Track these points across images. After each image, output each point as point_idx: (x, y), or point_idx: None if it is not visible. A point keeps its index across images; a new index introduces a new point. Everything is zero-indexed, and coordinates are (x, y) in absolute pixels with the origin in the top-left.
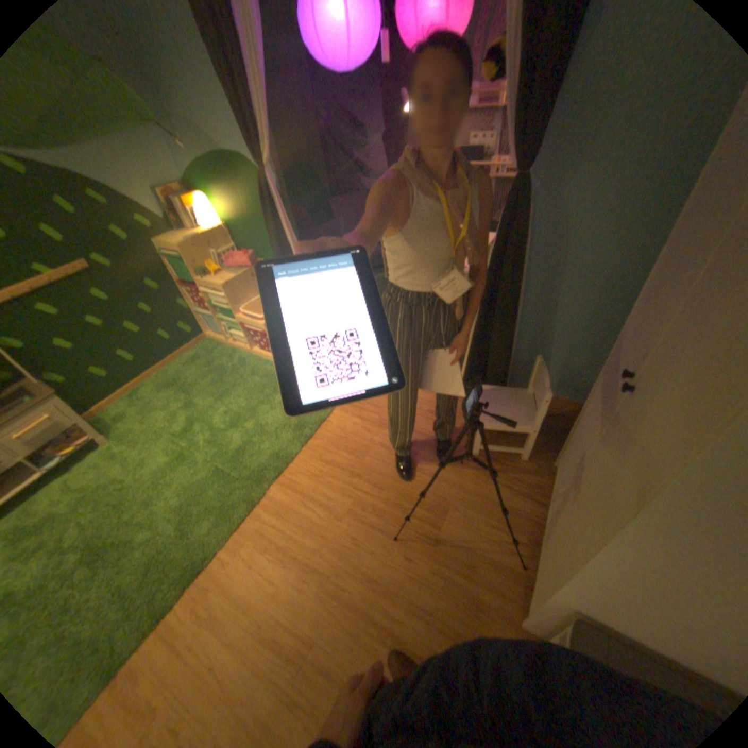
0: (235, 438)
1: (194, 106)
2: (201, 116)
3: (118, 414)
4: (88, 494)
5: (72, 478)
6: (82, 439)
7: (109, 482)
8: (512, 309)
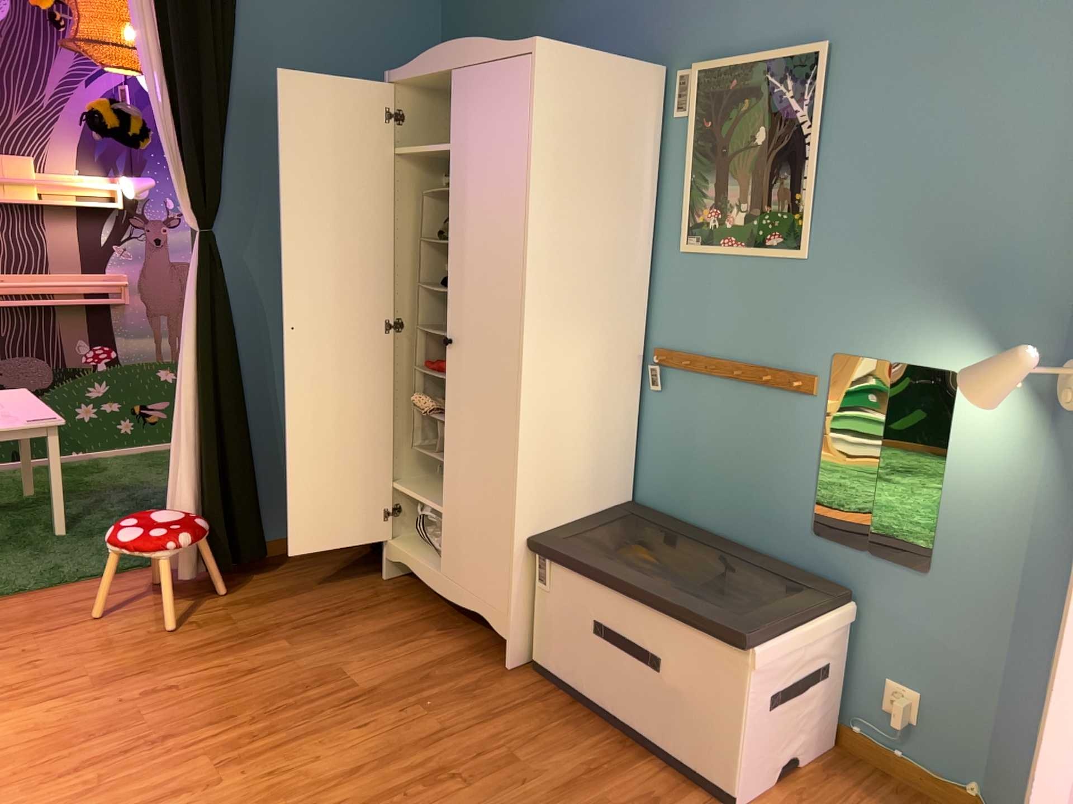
0: None
1: None
2: None
3: None
4: None
5: None
6: None
7: None
8: (239, 394)
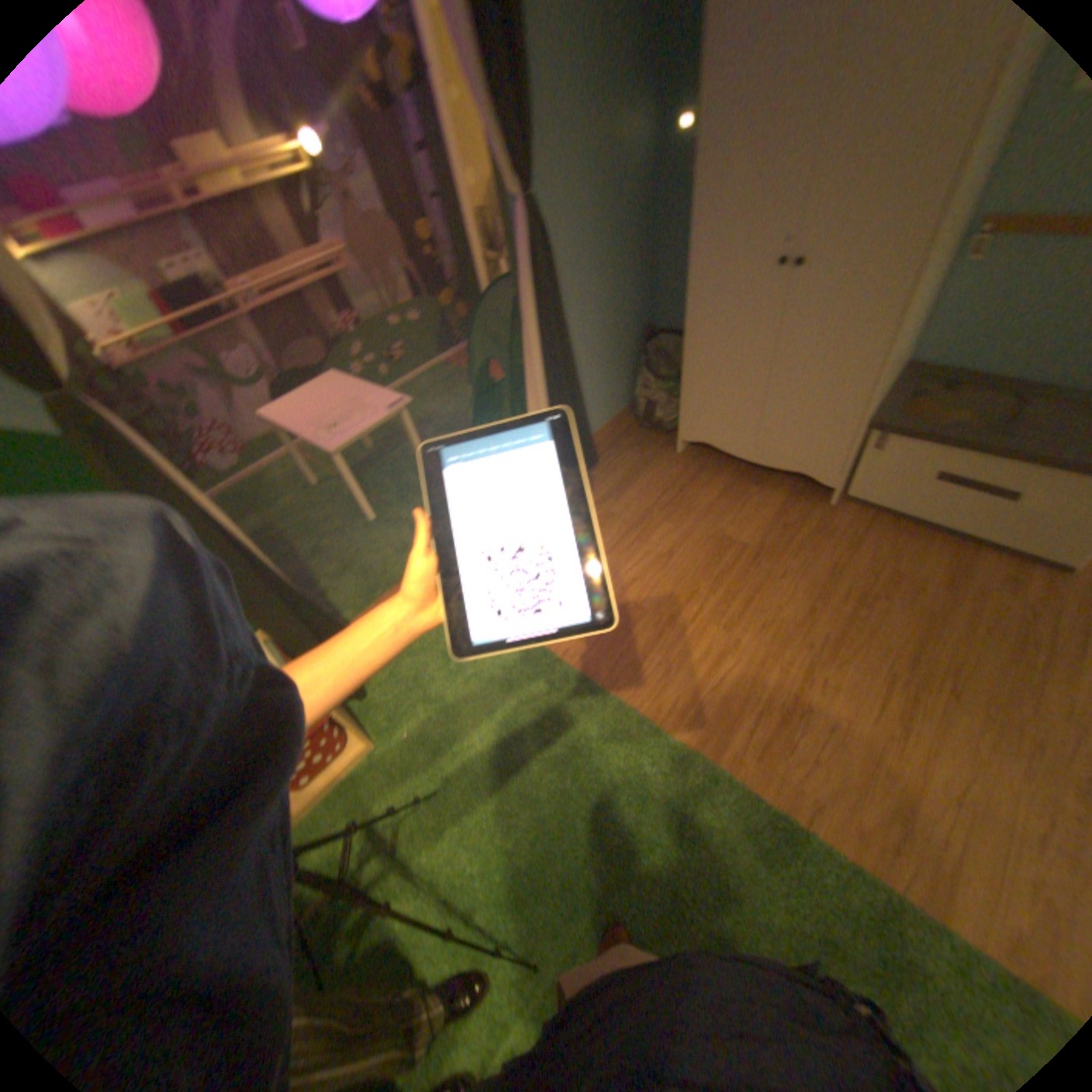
0: (557, 824)
1: None
2: None
3: None
4: None
5: None
6: None
7: None
8: (569, 350)
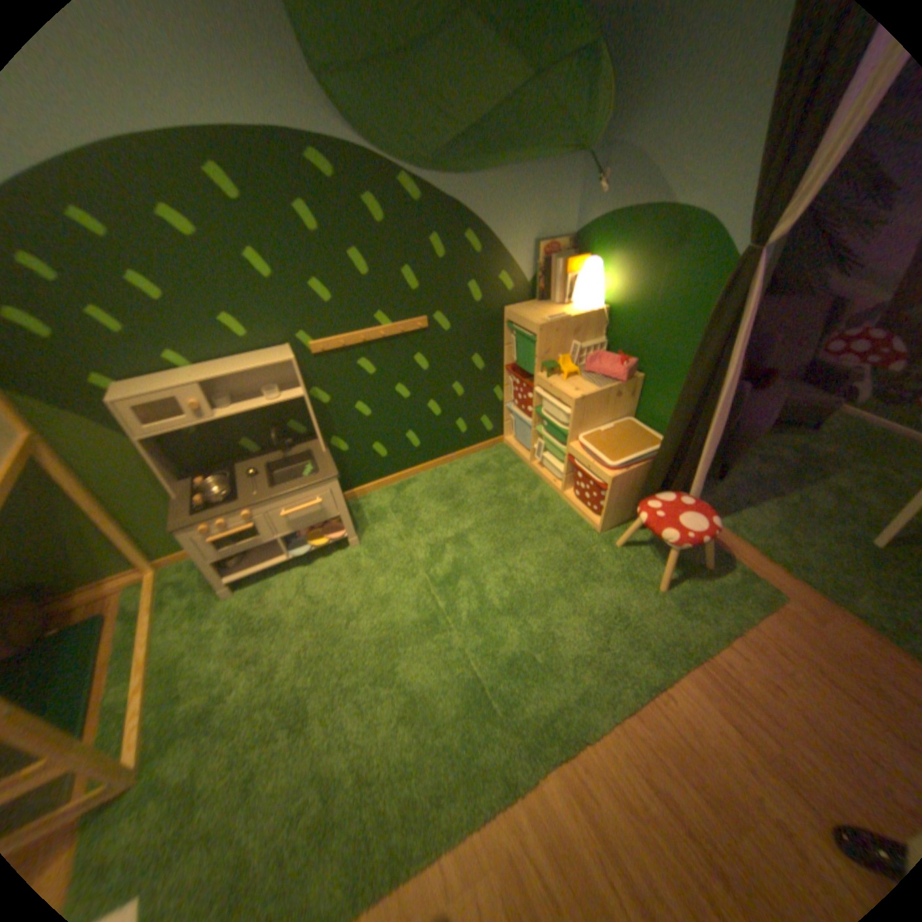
0: (513, 635)
1: (669, 130)
2: (673, 146)
3: (380, 508)
4: (320, 610)
5: (313, 575)
6: (338, 531)
7: (345, 607)
8: None
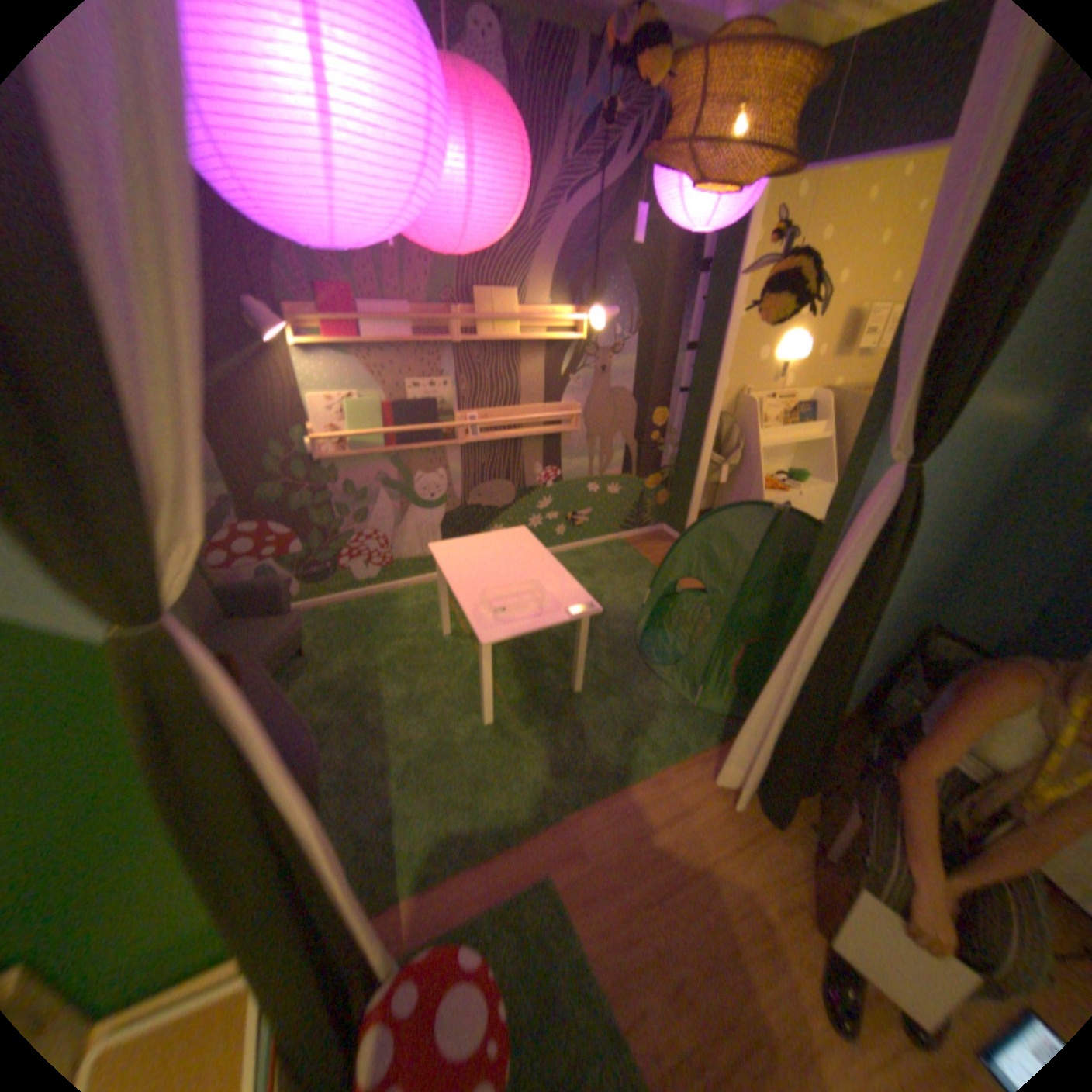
0: None
1: None
2: None
3: None
4: None
5: None
6: None
7: None
8: (864, 655)
